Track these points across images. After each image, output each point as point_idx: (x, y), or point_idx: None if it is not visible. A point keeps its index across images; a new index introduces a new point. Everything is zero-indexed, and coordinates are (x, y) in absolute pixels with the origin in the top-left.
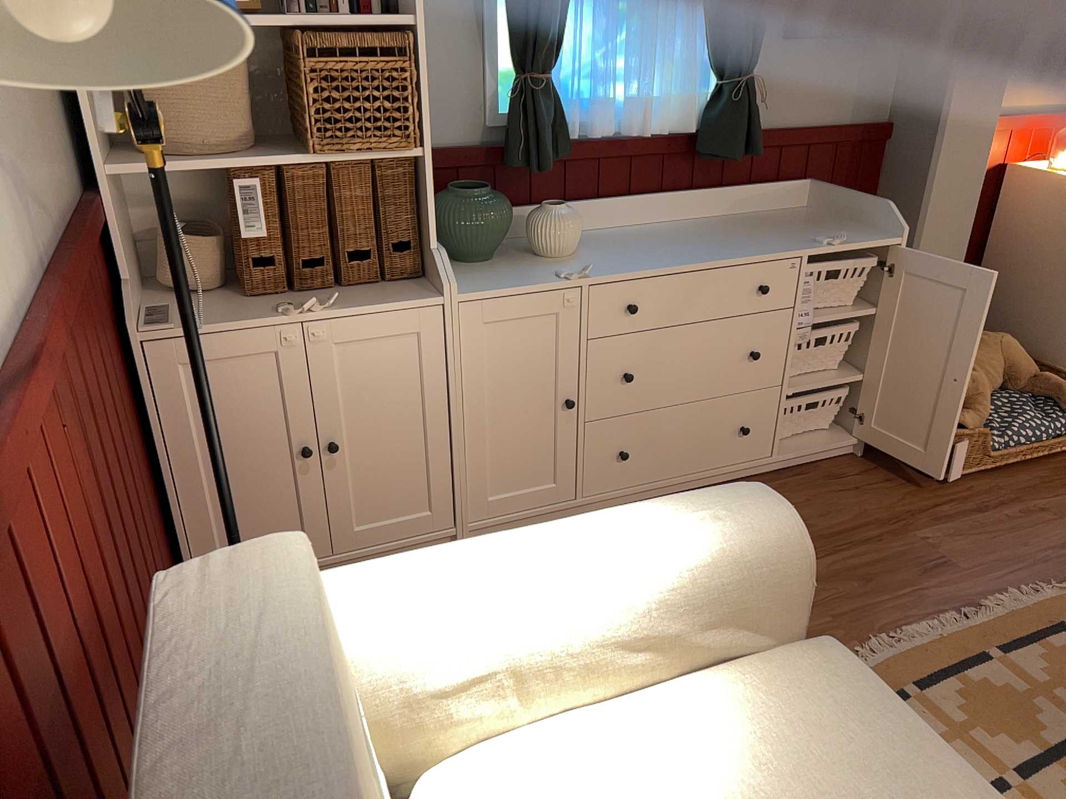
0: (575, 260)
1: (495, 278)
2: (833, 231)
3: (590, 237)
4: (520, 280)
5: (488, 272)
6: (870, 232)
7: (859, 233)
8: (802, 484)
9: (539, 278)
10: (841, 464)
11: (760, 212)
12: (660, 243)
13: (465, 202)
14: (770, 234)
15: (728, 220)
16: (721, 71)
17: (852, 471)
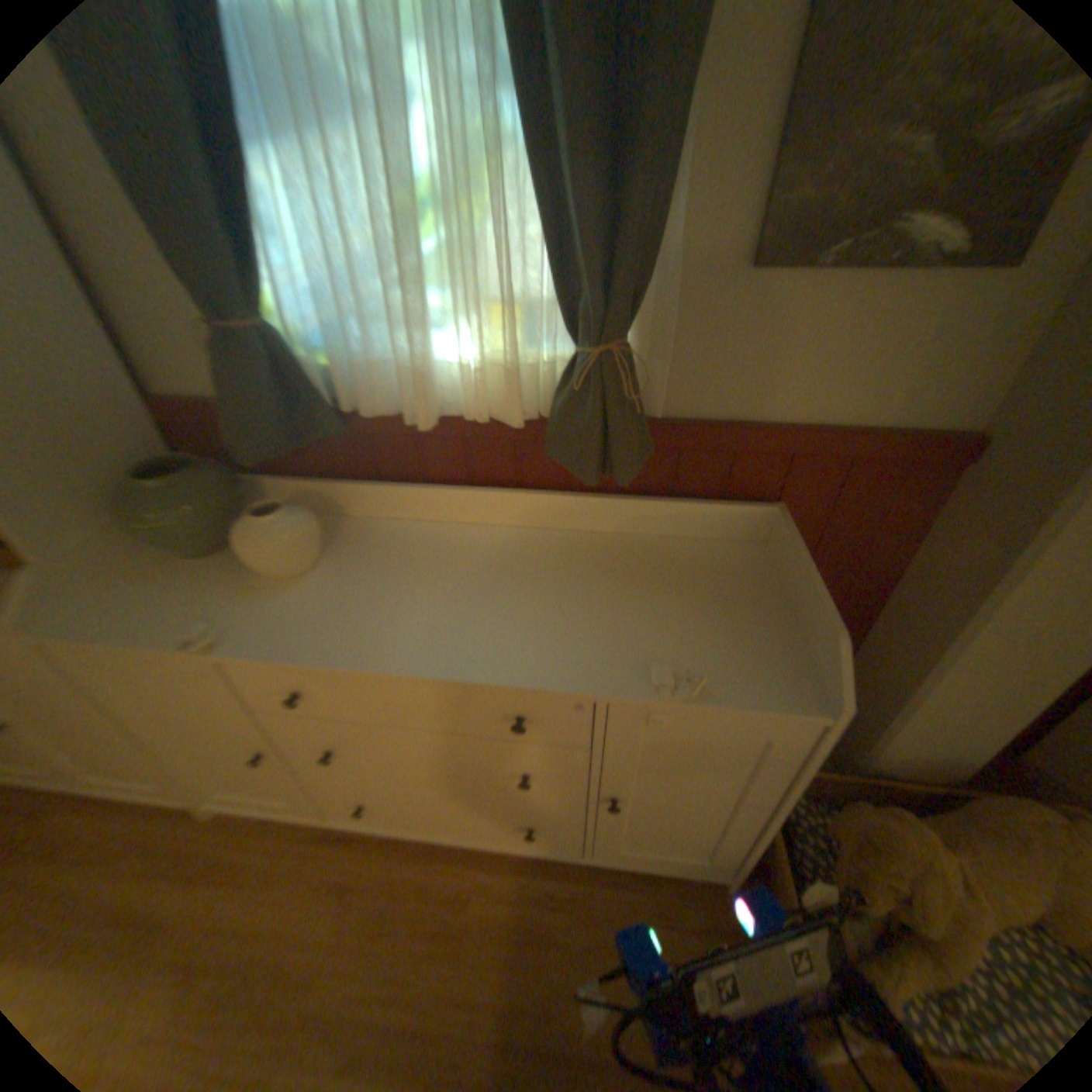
0: (278, 592)
1: (140, 604)
2: (724, 635)
3: (386, 536)
4: (145, 624)
5: (159, 586)
6: (790, 661)
7: (761, 659)
8: (608, 907)
9: (170, 626)
10: (690, 891)
11: (674, 537)
12: (433, 582)
13: (127, 496)
14: (608, 609)
15: (607, 544)
16: (574, 328)
17: (693, 916)
